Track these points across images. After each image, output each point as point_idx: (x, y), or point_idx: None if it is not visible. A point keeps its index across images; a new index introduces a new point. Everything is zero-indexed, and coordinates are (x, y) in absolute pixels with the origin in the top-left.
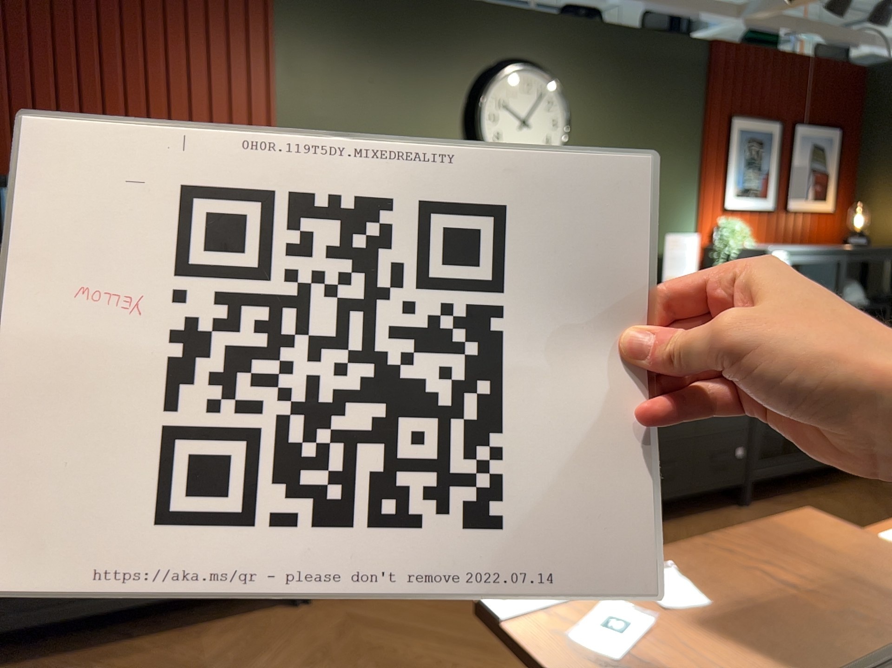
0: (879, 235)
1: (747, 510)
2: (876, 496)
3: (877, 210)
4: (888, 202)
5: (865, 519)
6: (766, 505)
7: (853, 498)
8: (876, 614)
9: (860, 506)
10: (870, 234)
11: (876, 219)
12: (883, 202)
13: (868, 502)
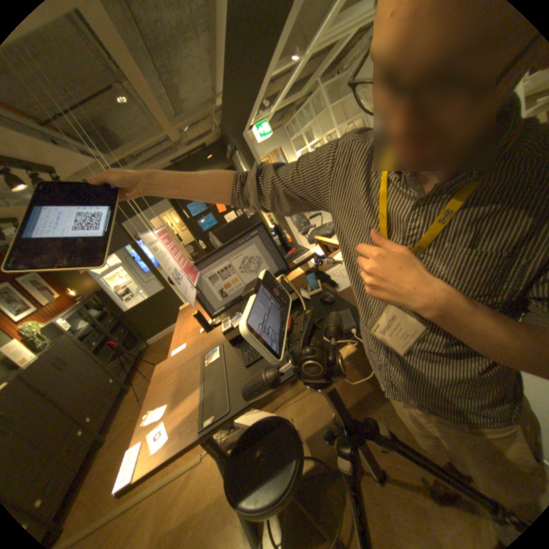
0: (82, 293)
1: (129, 392)
2: (152, 353)
3: (74, 287)
4: (75, 283)
5: (156, 360)
6: (132, 385)
7: (148, 359)
8: (188, 364)
9: (152, 359)
10: (79, 295)
11: (76, 289)
12: (73, 284)
13: (152, 356)
